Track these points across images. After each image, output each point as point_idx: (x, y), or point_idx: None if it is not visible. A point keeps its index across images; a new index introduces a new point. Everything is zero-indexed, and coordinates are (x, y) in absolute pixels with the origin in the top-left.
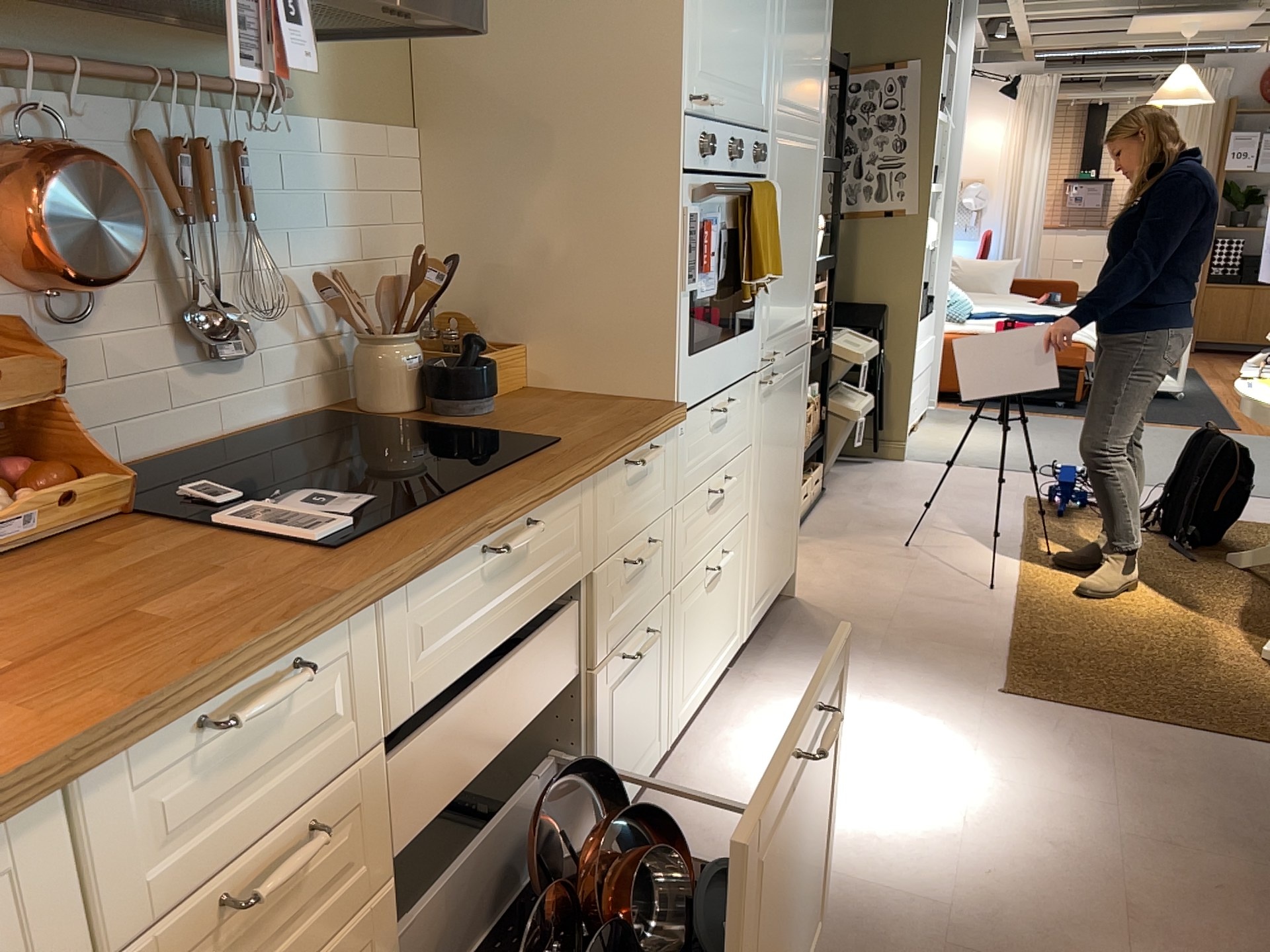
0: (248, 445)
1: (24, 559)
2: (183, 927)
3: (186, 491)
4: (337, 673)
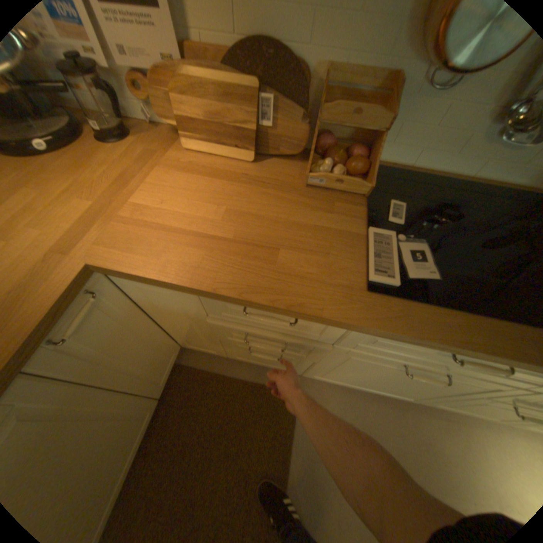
0: (478, 188)
1: (314, 192)
2: (238, 325)
3: (393, 203)
4: (324, 325)
